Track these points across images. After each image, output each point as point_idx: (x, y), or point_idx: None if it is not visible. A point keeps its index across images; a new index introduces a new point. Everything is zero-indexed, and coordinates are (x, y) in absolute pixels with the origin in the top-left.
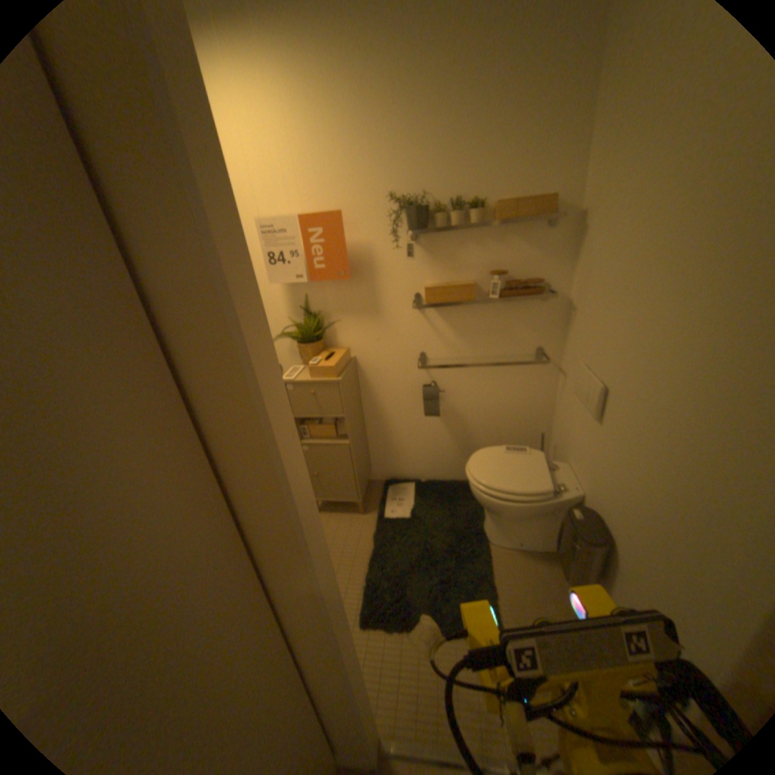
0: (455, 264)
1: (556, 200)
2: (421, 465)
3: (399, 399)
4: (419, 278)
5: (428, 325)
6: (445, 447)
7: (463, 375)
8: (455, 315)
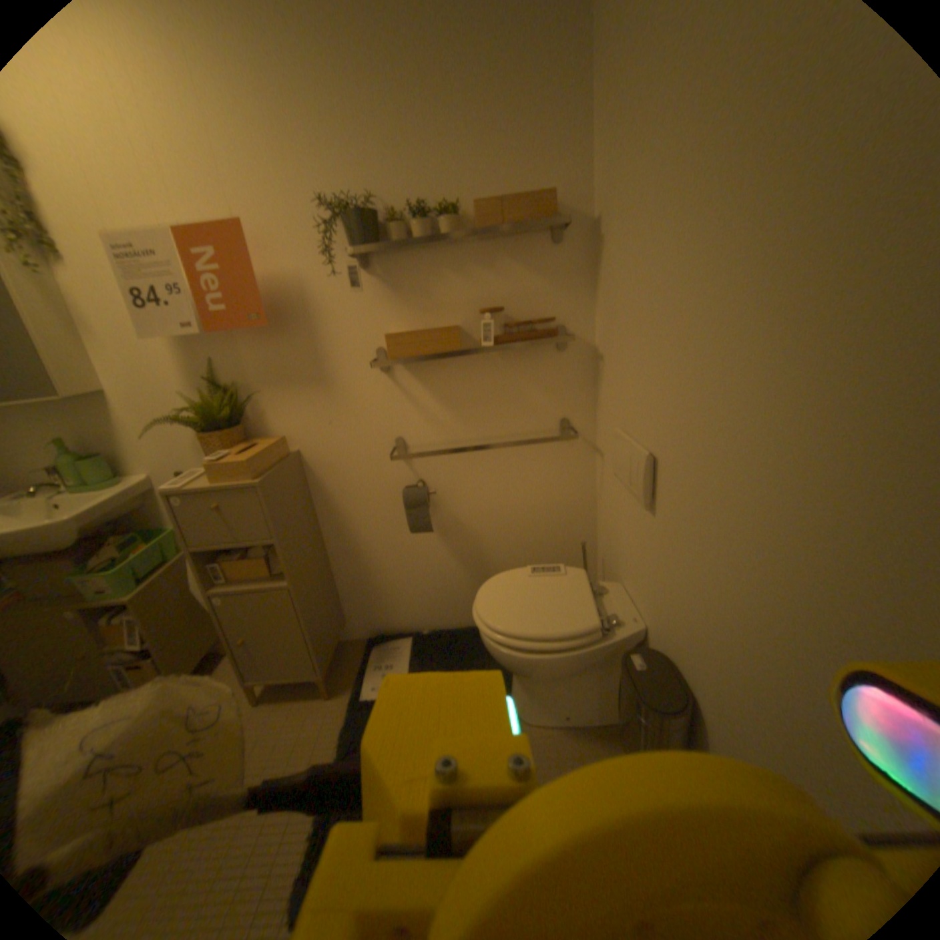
0: (432, 300)
1: (557, 194)
2: (423, 607)
3: (376, 510)
4: (382, 322)
5: (404, 394)
6: (454, 575)
7: (465, 465)
8: (442, 375)
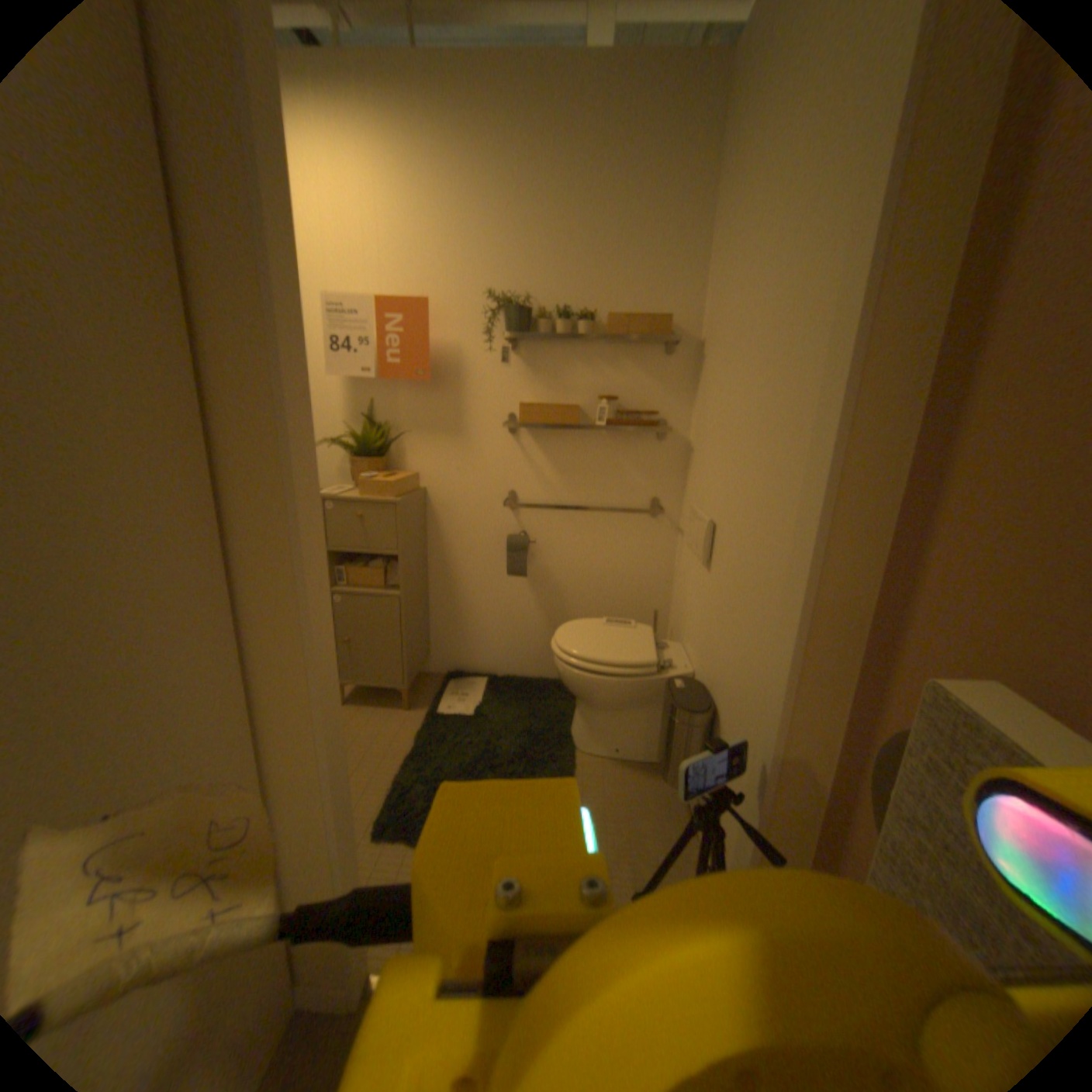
0: (561, 381)
1: (673, 317)
2: (502, 651)
3: (480, 551)
4: (517, 393)
5: (524, 454)
6: (536, 625)
7: (563, 524)
8: (559, 443)
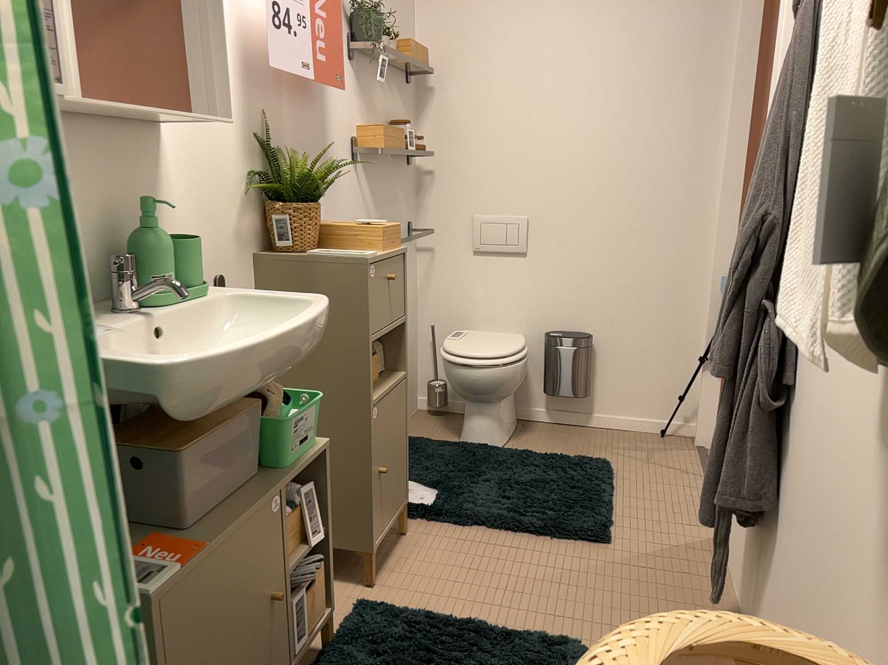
0: (372, 108)
1: (428, 59)
2: None
3: None
4: (354, 117)
5: (360, 189)
6: None
7: None
8: (374, 176)
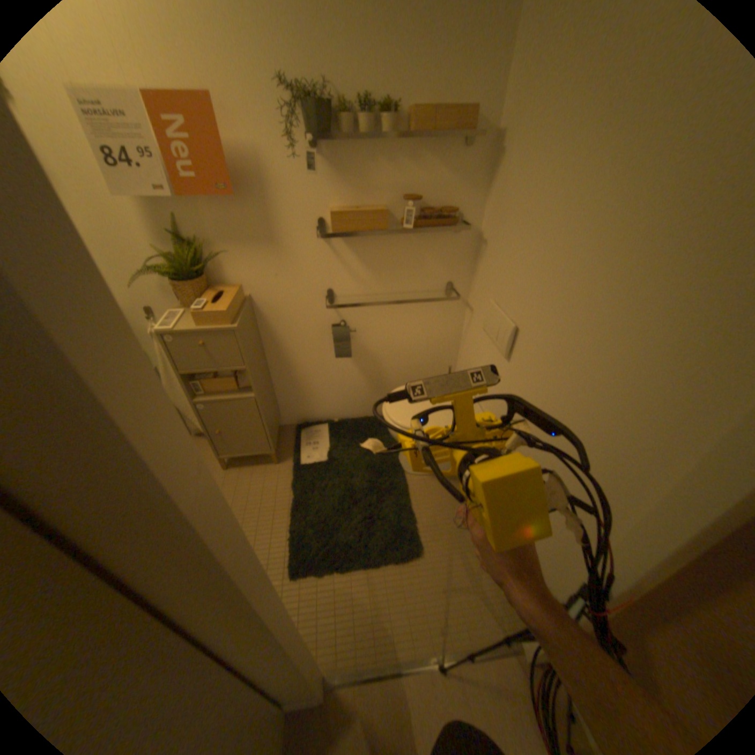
0: (365, 184)
1: (477, 114)
2: (334, 406)
3: (306, 342)
4: (323, 199)
5: (335, 258)
6: (358, 386)
7: (374, 313)
8: (366, 246)
